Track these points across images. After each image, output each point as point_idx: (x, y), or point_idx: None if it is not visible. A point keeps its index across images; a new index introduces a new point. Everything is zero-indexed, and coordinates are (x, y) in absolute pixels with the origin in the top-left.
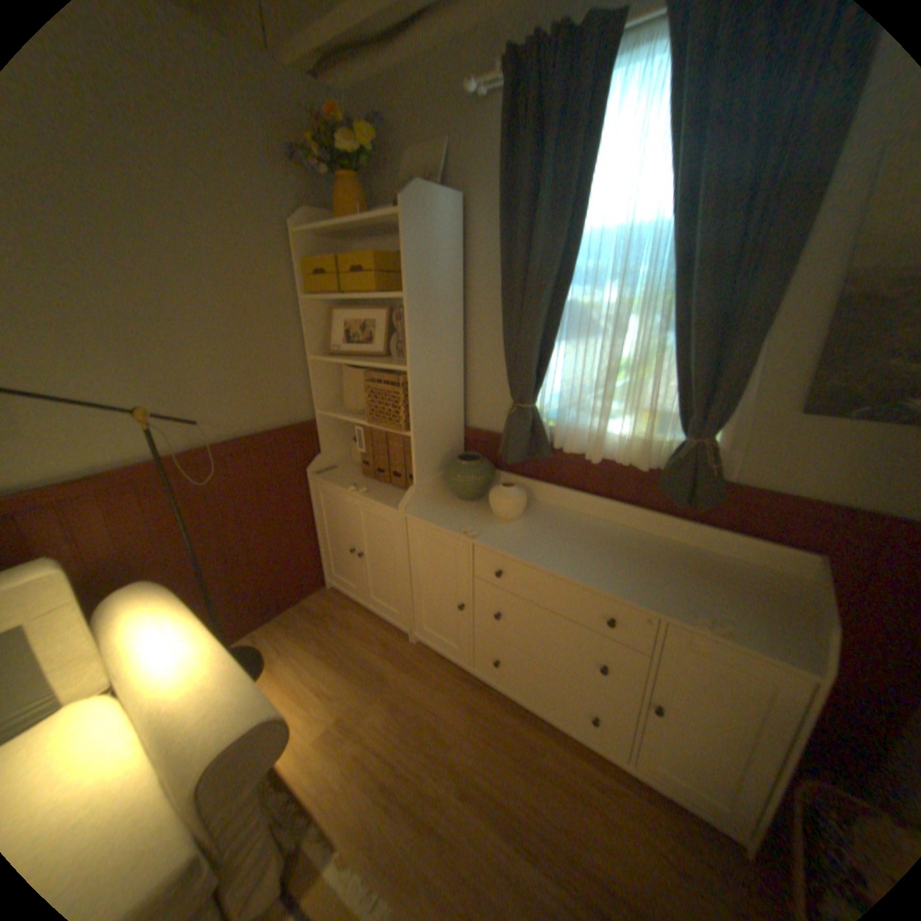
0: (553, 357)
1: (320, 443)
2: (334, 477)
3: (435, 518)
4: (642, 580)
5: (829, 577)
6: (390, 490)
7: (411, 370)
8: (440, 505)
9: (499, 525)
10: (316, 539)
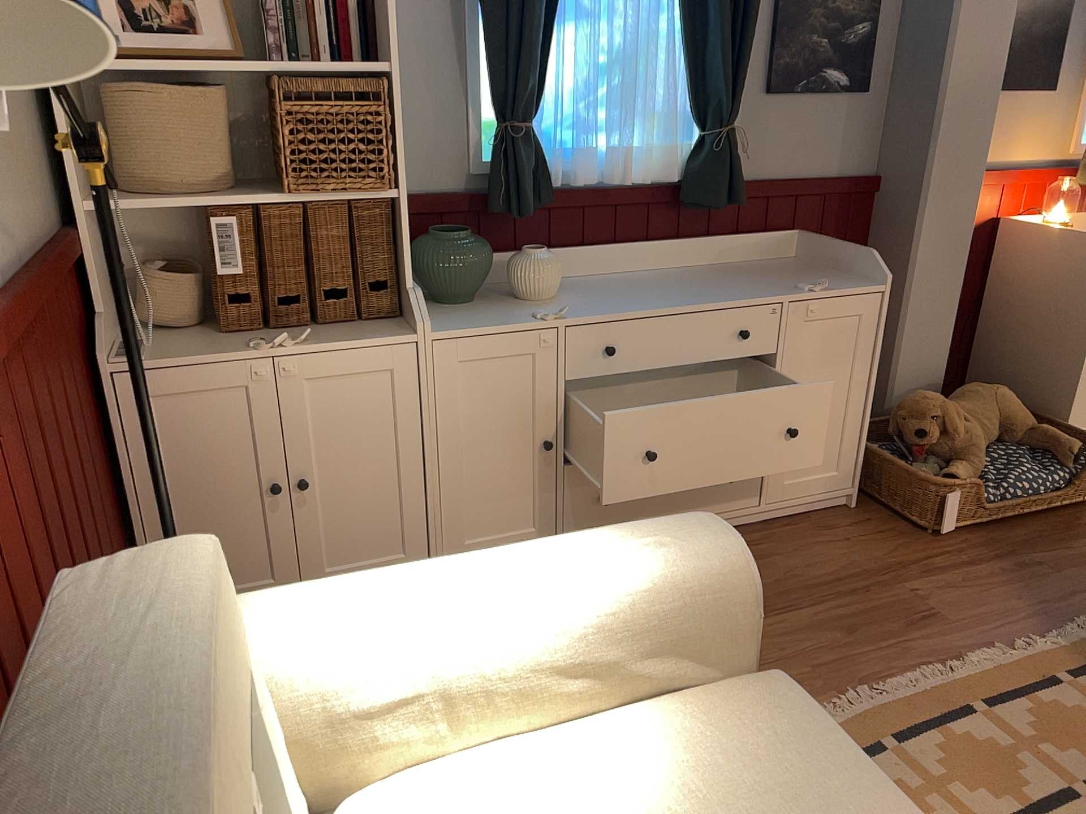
0: (550, 50)
1: (90, 290)
2: (175, 352)
3: (476, 323)
4: (733, 288)
5: (817, 238)
6: (328, 329)
7: (395, 69)
8: (446, 315)
9: (552, 304)
10: (130, 533)
